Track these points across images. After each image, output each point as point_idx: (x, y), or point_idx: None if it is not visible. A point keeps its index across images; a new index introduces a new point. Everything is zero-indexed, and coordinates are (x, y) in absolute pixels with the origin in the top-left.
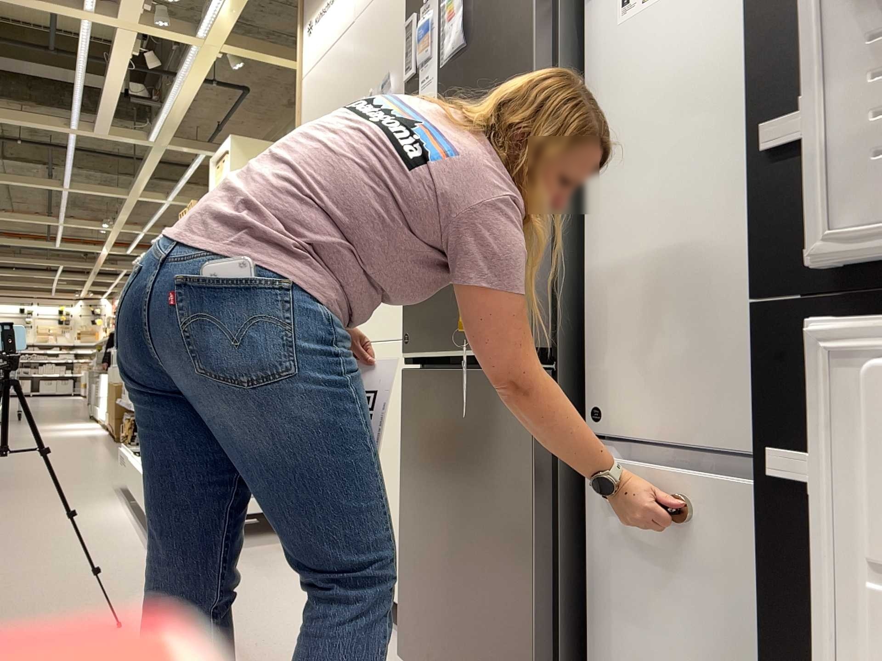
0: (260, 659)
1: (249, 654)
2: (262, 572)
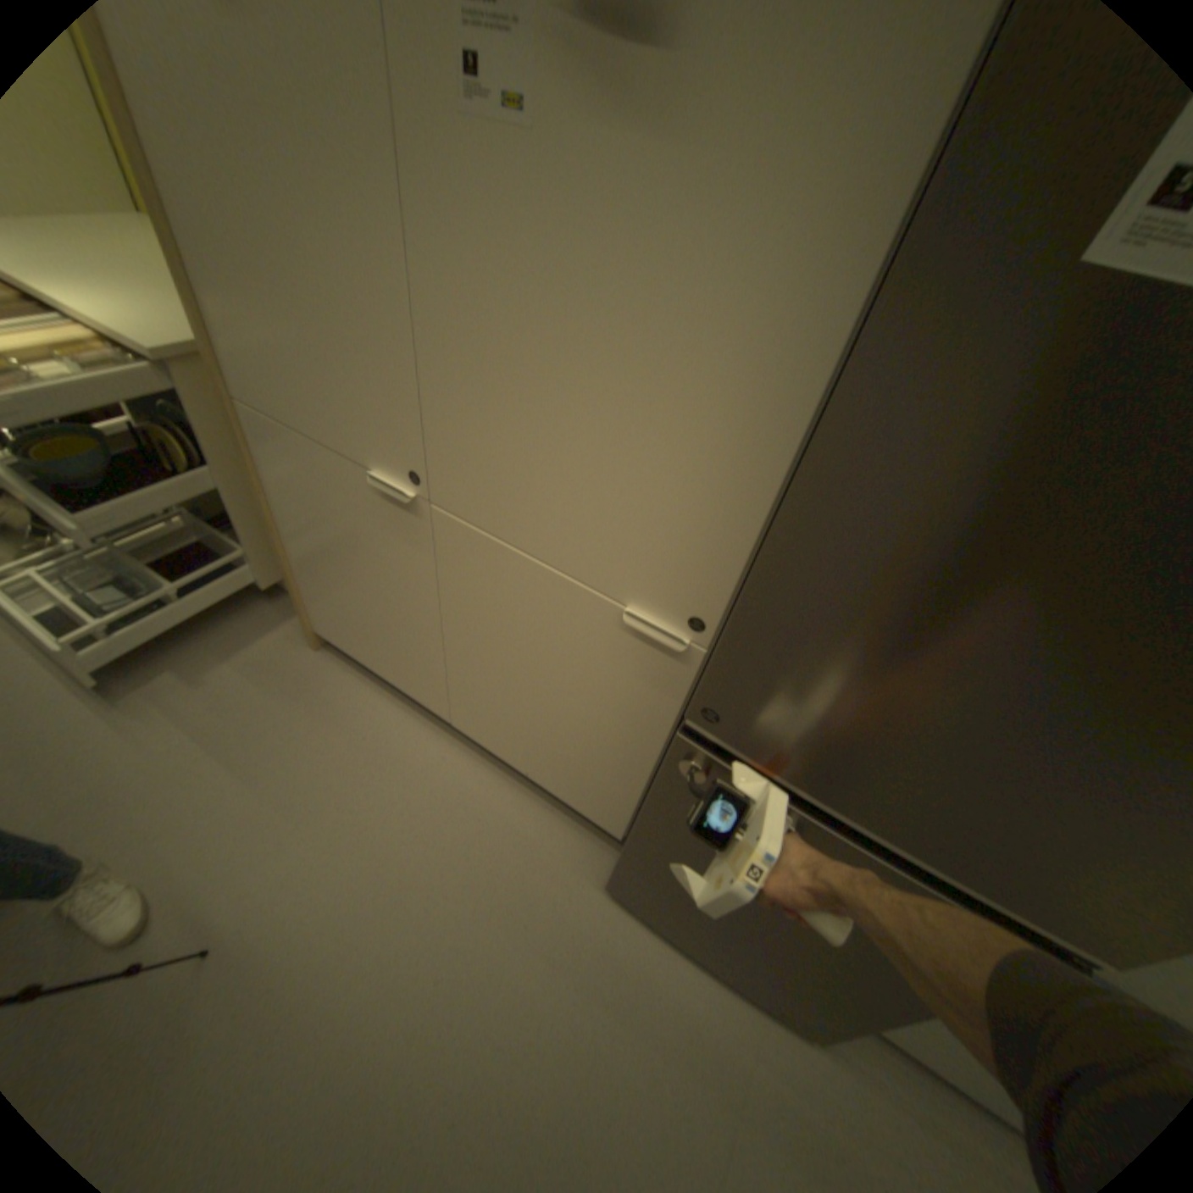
0: (446, 931)
1: (426, 927)
2: (311, 712)
